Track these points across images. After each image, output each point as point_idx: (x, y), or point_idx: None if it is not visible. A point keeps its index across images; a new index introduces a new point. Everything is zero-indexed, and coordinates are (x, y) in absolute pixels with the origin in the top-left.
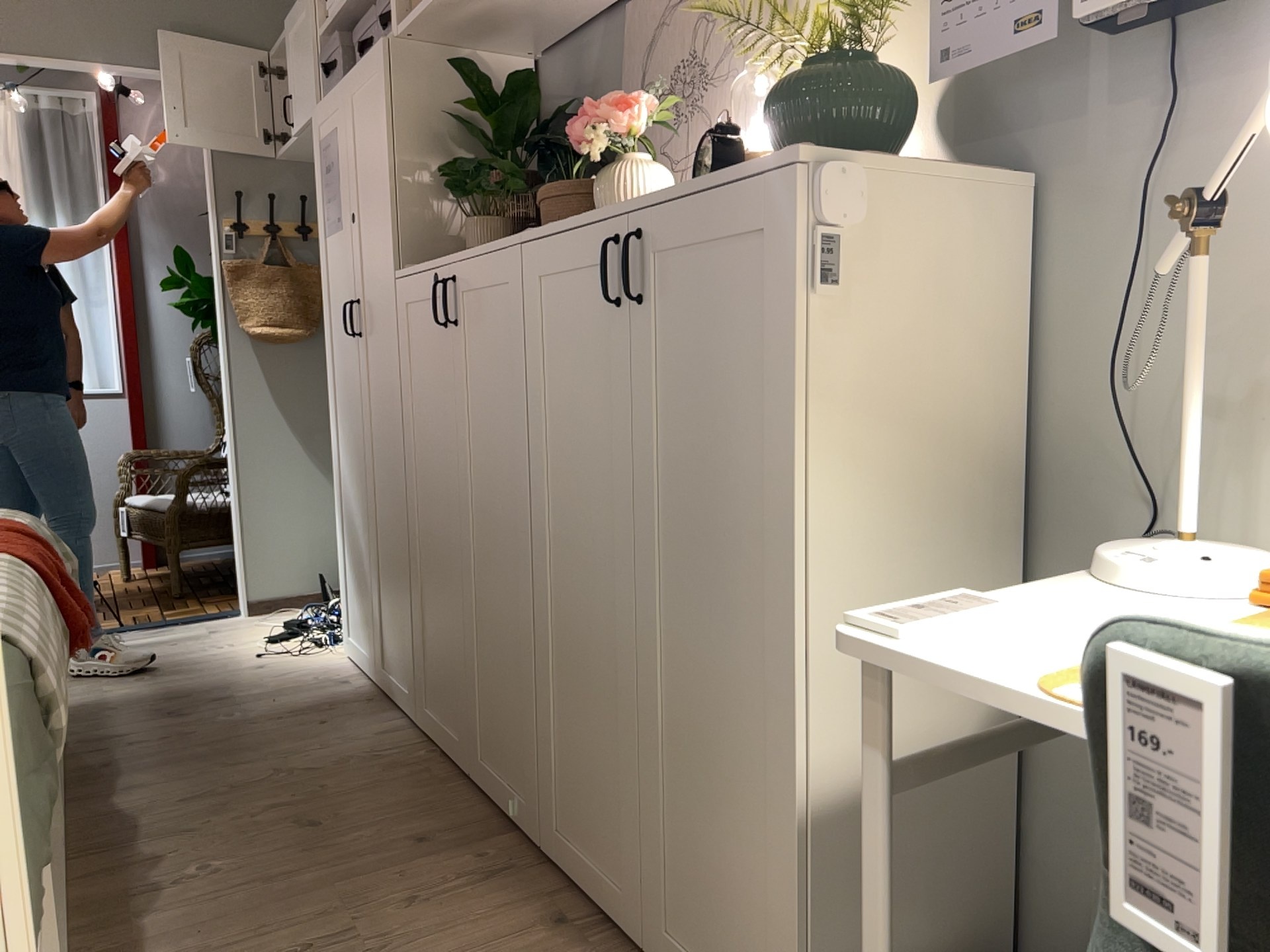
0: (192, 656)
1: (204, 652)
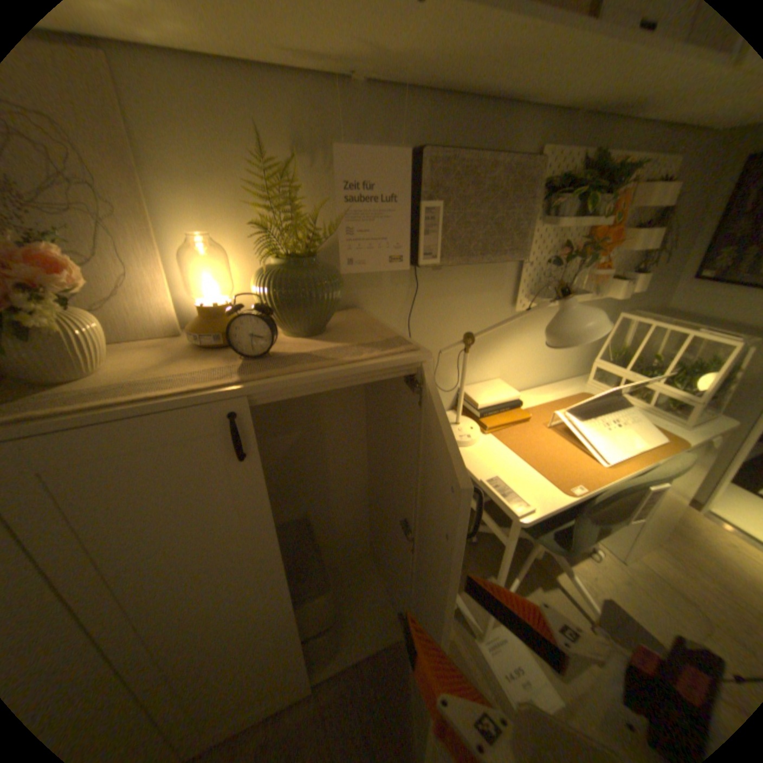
0: None
1: None
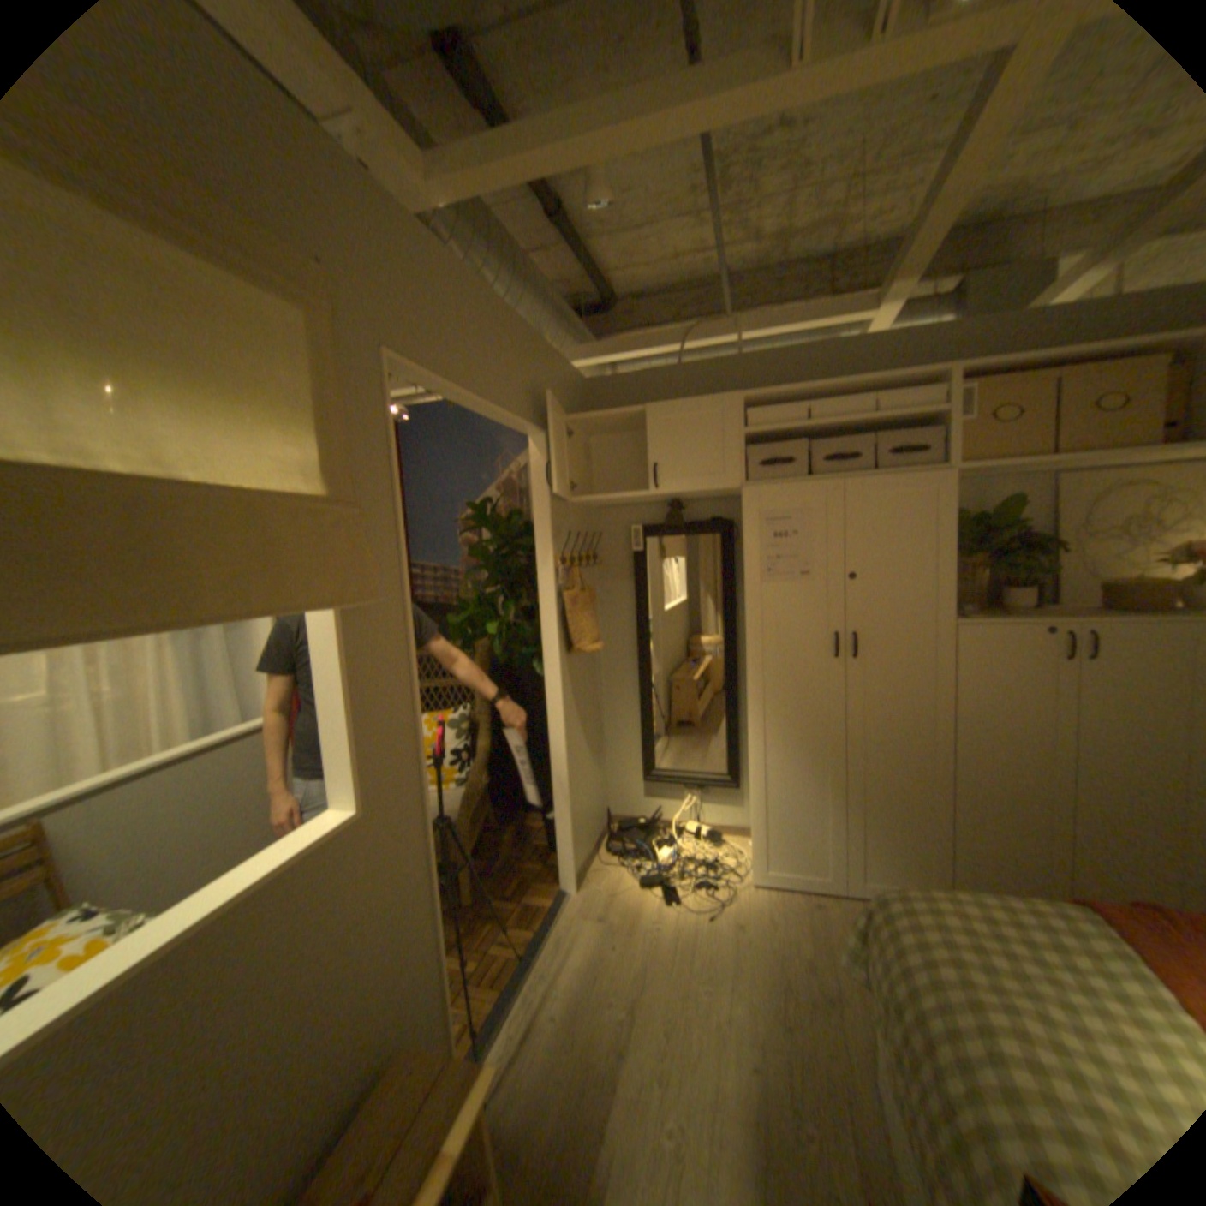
0: (665, 952)
1: (660, 943)
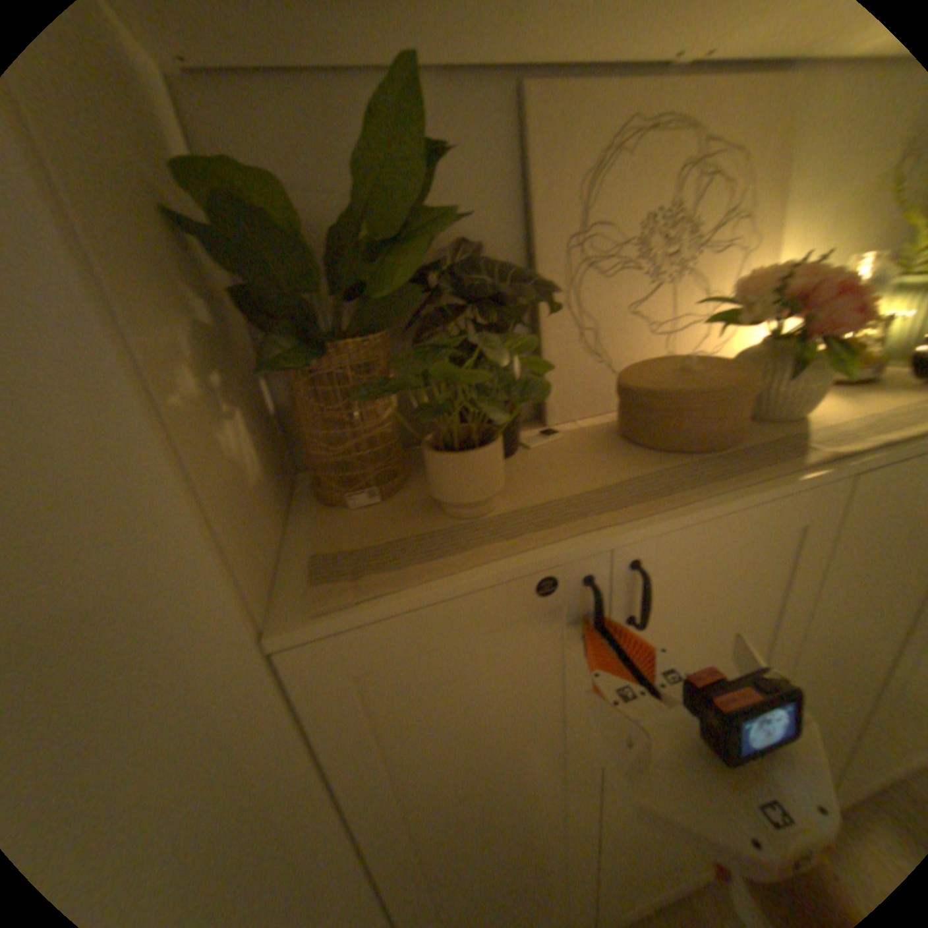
0: None
1: None
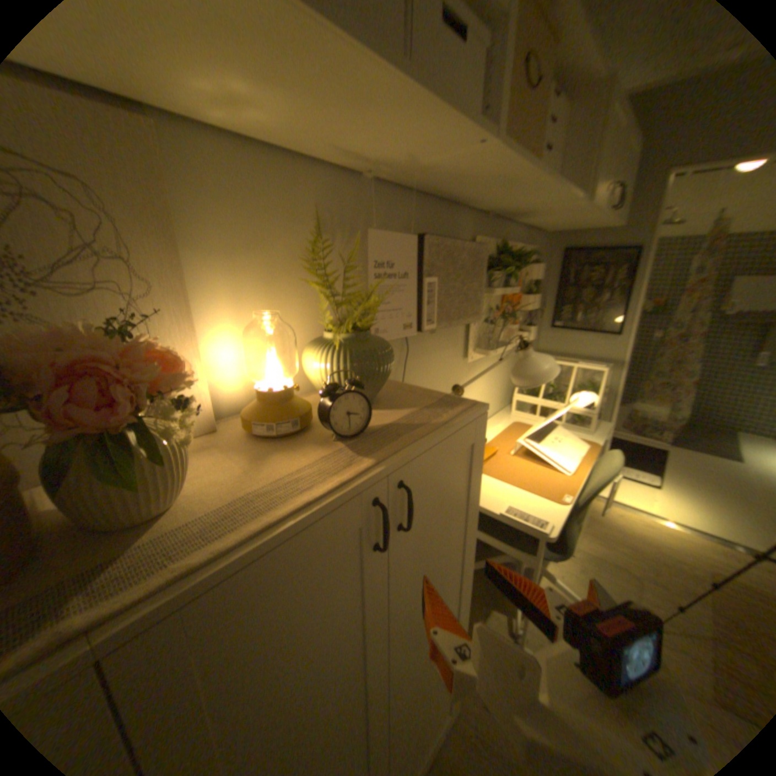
0: None
1: None
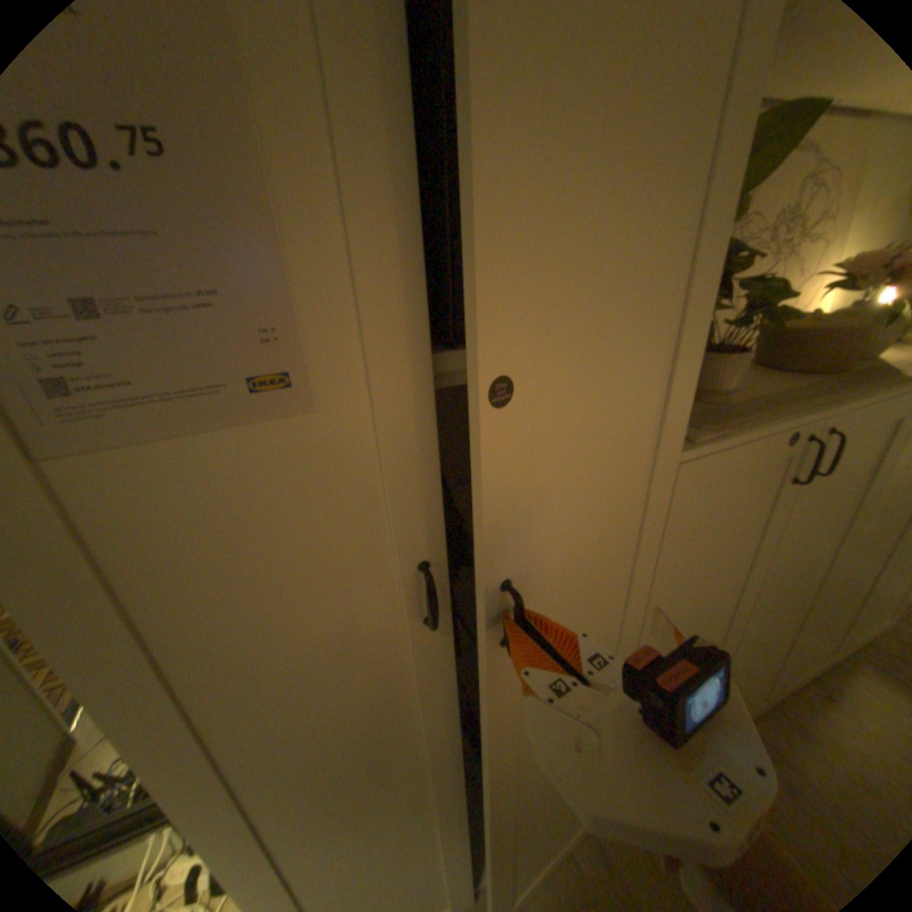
0: None
1: None
